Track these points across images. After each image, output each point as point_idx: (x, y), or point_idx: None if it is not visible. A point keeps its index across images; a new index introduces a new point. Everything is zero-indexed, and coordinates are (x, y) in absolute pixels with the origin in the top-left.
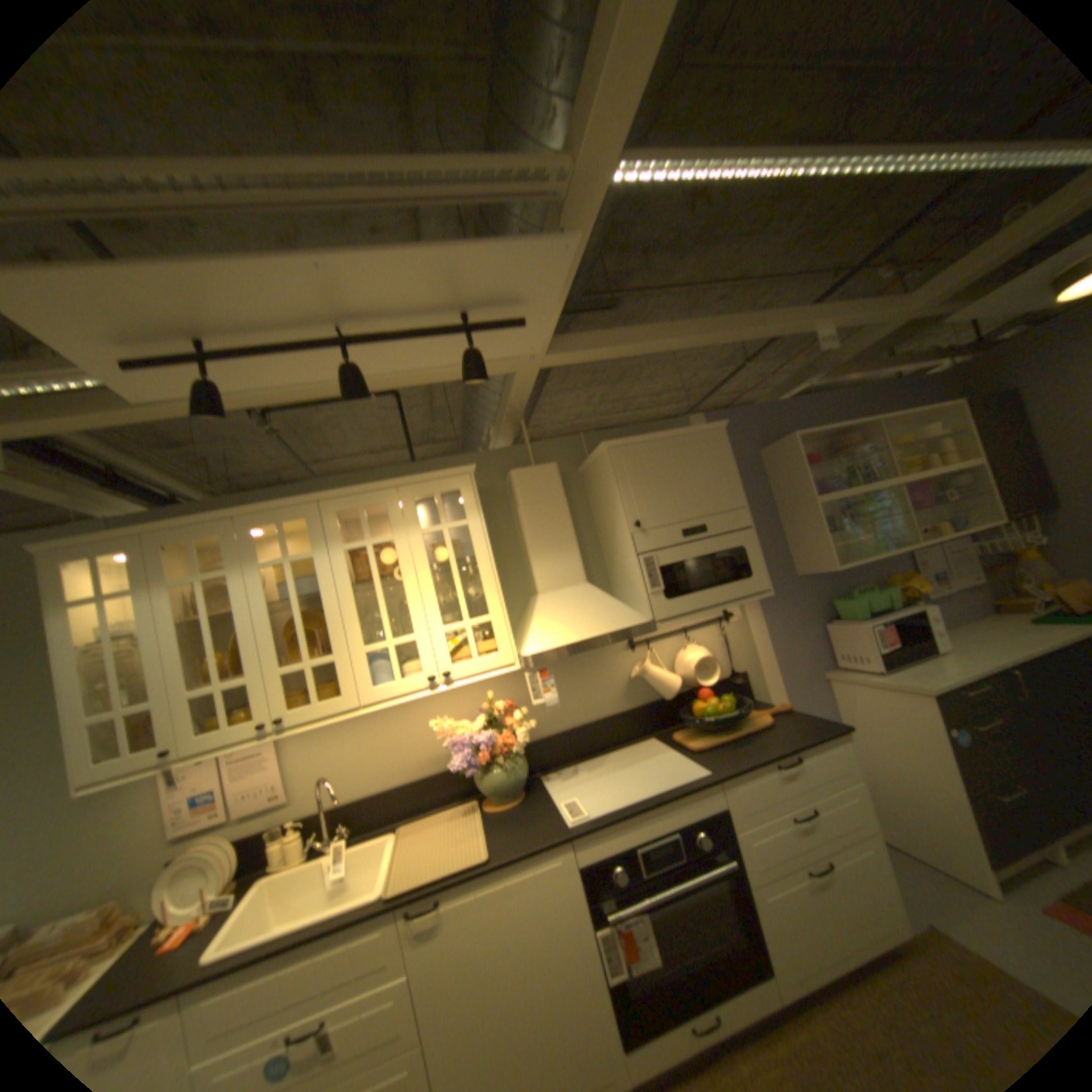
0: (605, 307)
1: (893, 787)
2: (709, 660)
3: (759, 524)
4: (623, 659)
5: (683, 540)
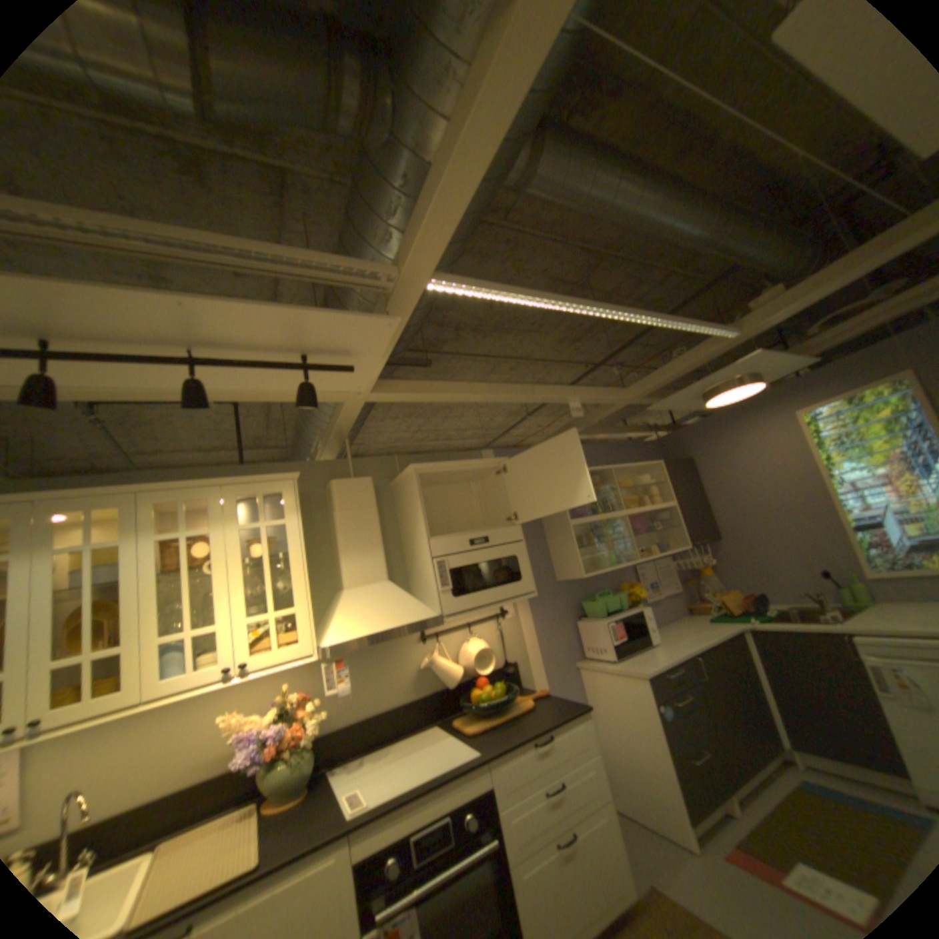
0: (422, 363)
1: (624, 759)
2: (487, 650)
3: (529, 538)
4: (415, 649)
5: (470, 547)
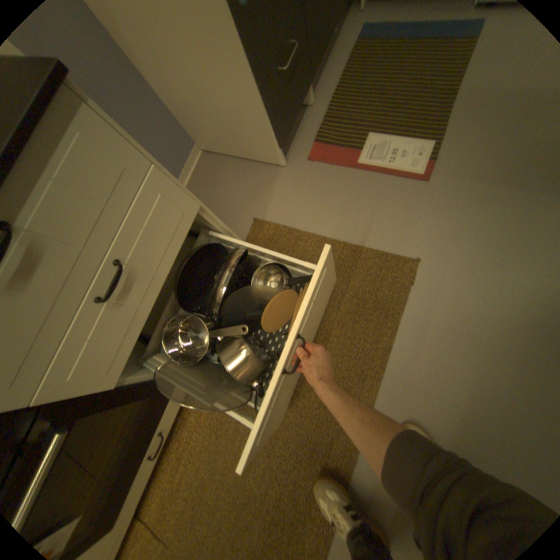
0: None
1: (190, 98)
2: None
3: None
4: None
5: None
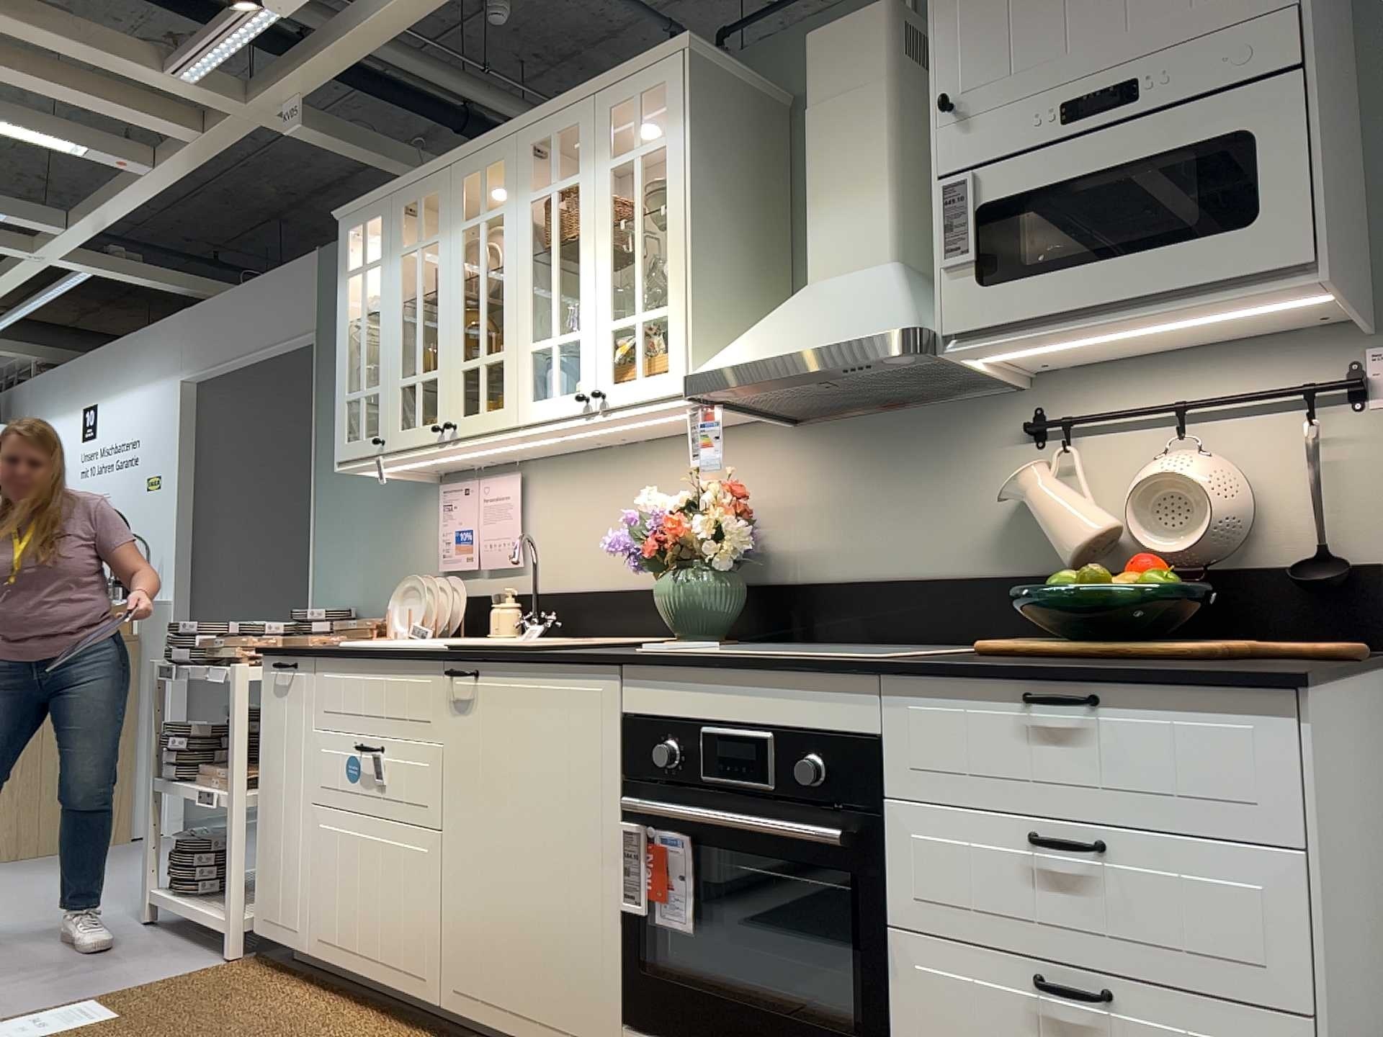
0: None
1: None
2: (1190, 482)
3: None
4: (1011, 457)
5: (1057, 129)
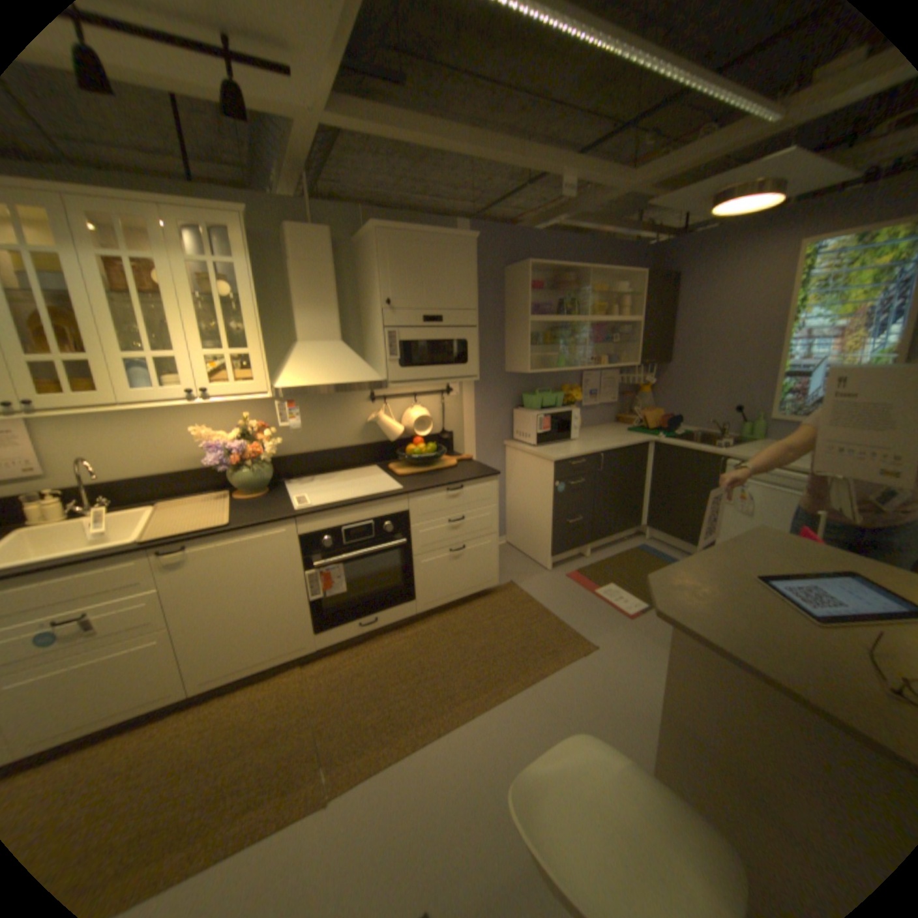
0: (393, 78)
1: (521, 511)
2: (427, 417)
3: (489, 326)
4: (365, 406)
5: (423, 323)
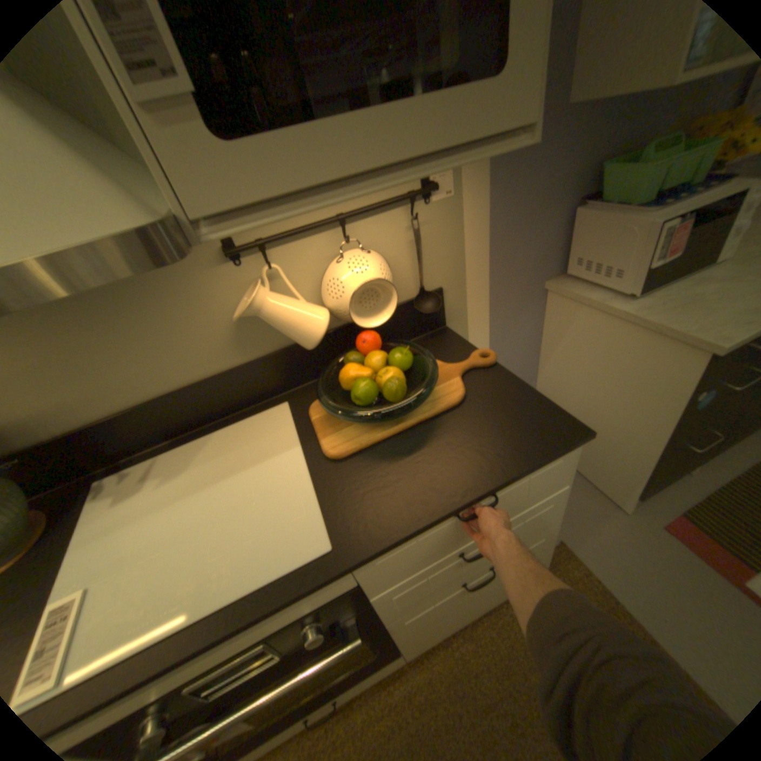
0: None
1: (572, 408)
2: (380, 280)
3: None
4: (218, 278)
5: None
